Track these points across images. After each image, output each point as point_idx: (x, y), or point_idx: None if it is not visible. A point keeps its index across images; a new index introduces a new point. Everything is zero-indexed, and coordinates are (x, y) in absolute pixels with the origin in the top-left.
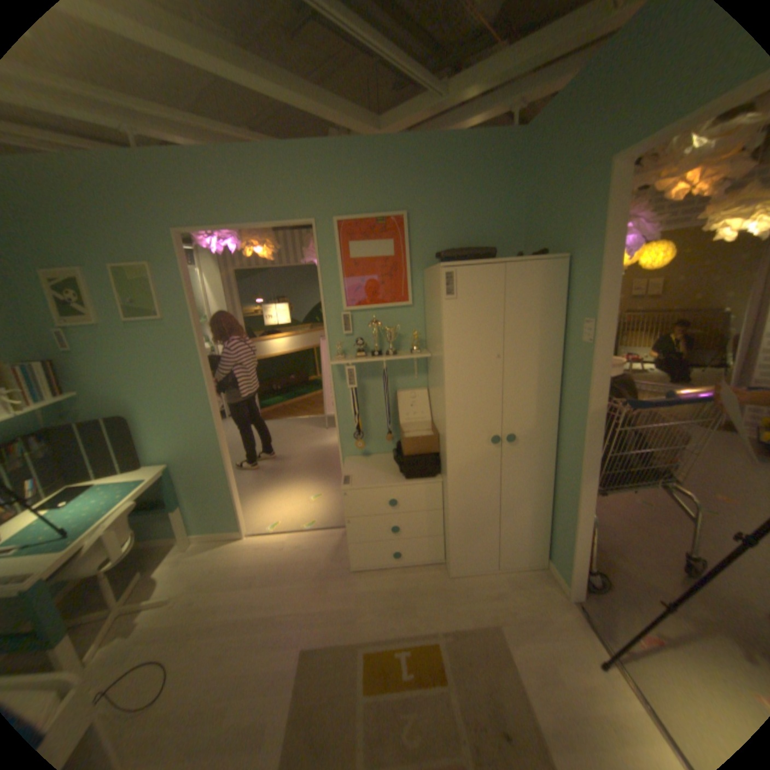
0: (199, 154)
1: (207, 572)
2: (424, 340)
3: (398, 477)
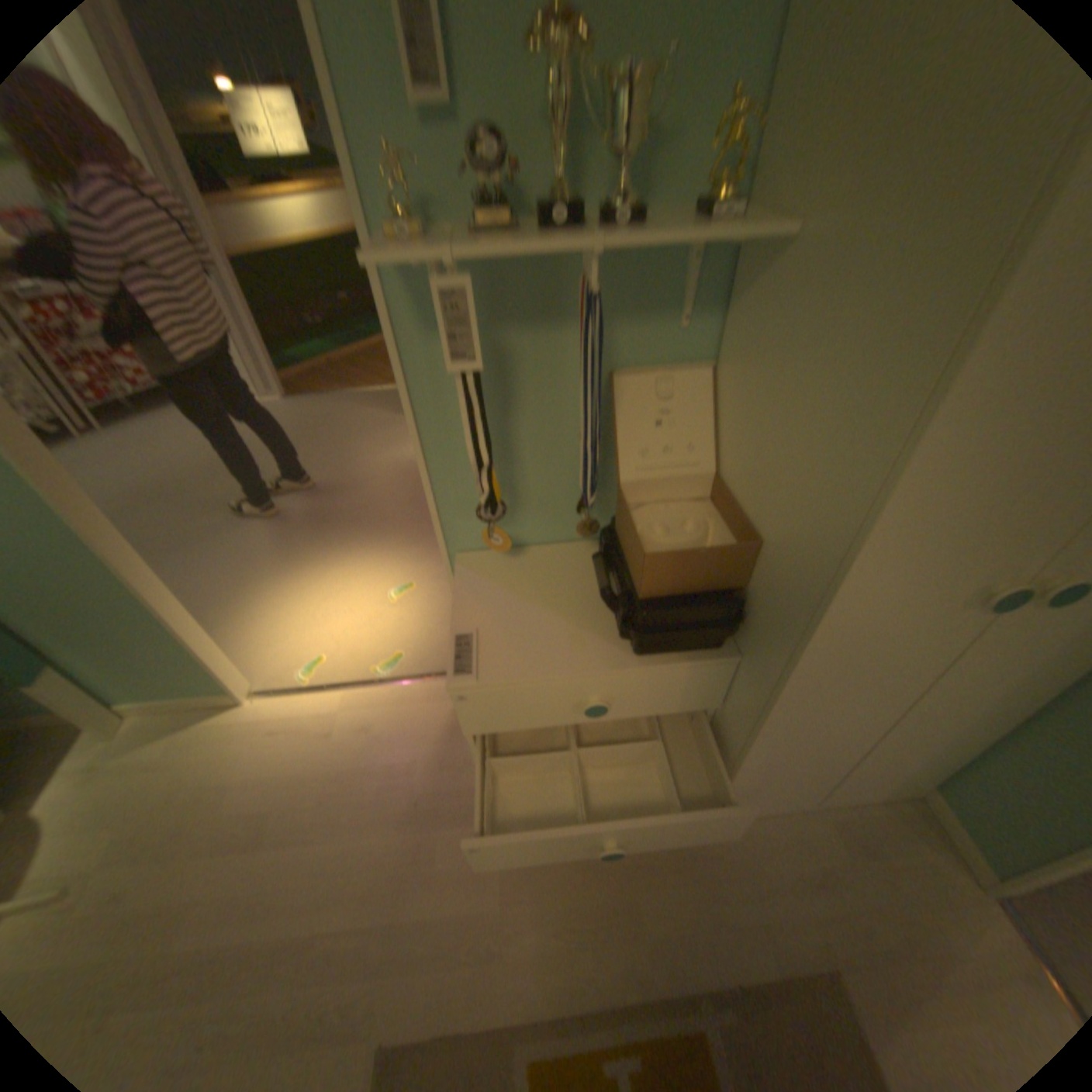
0: None
1: (159, 796)
2: (754, 153)
3: (613, 639)
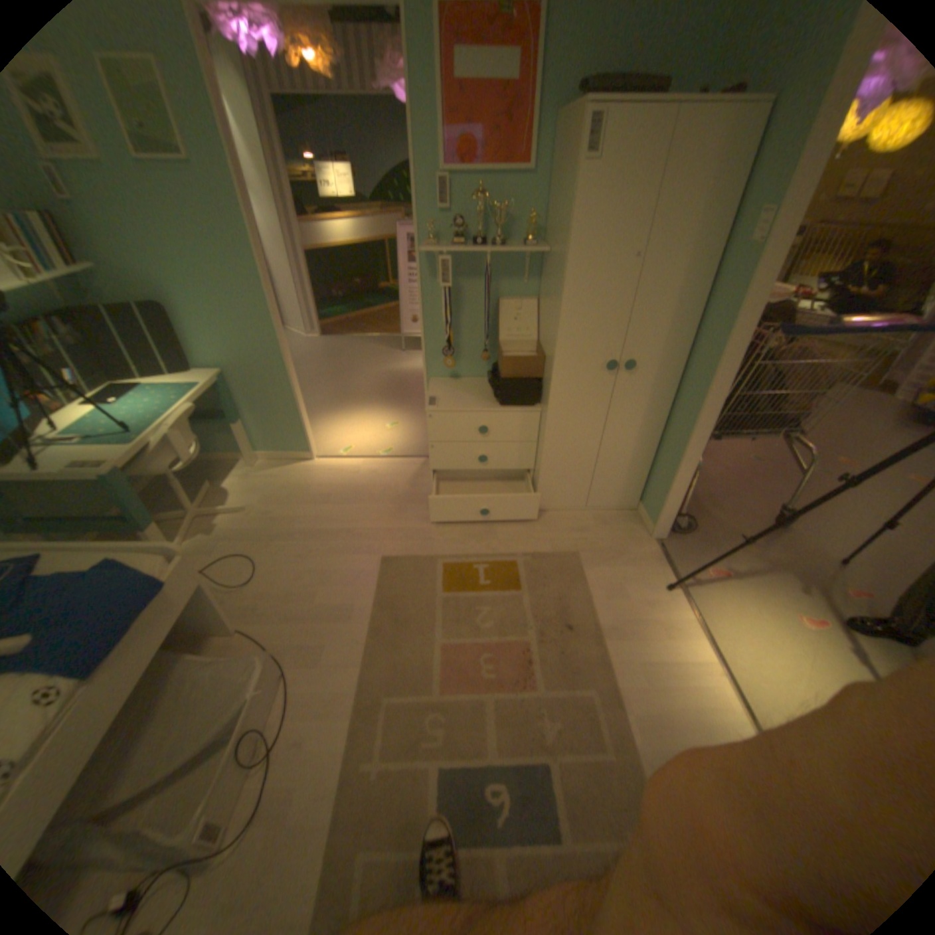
0: None
1: (281, 486)
2: (543, 229)
3: (492, 403)
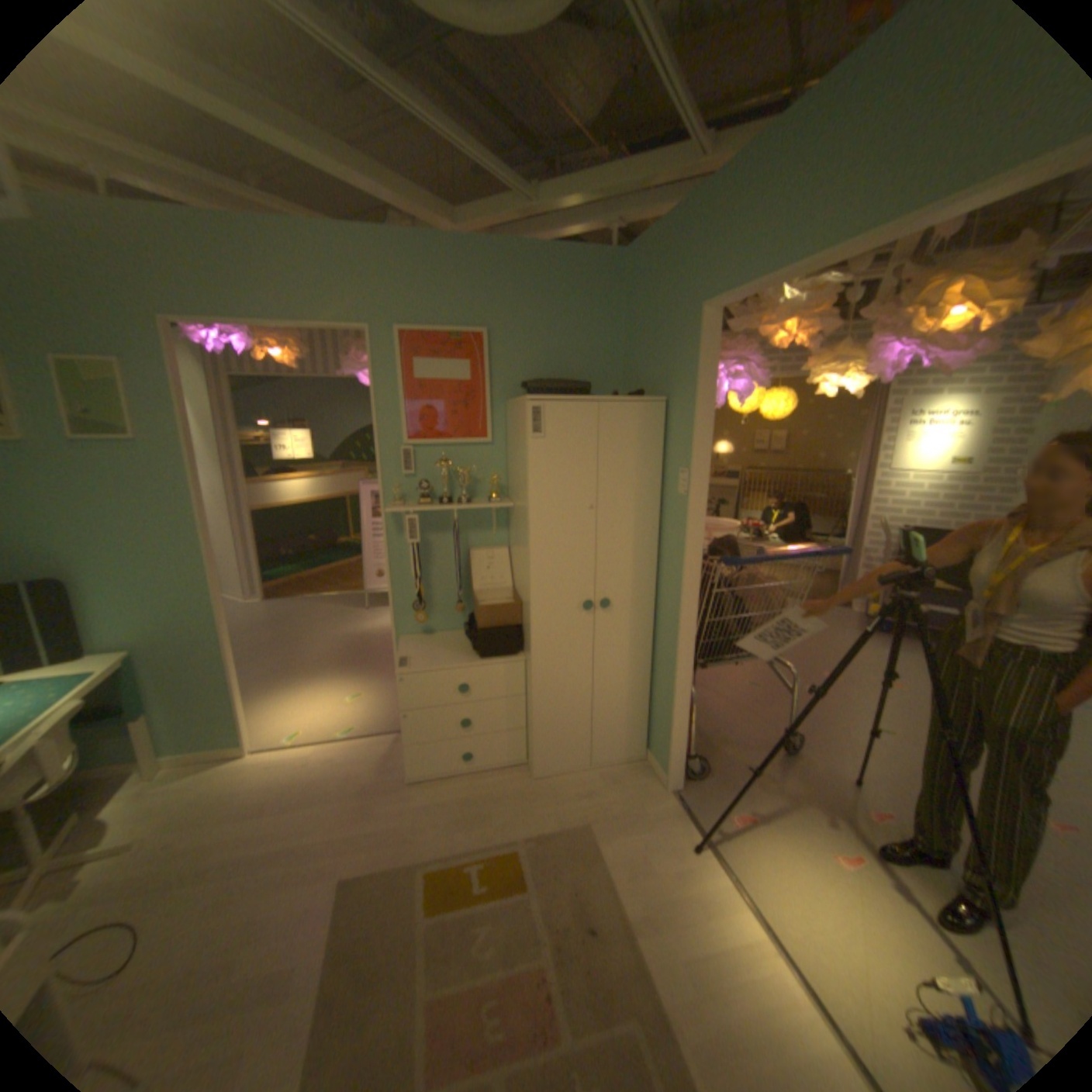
0: (207, 222)
1: (191, 804)
2: (505, 487)
3: (470, 657)
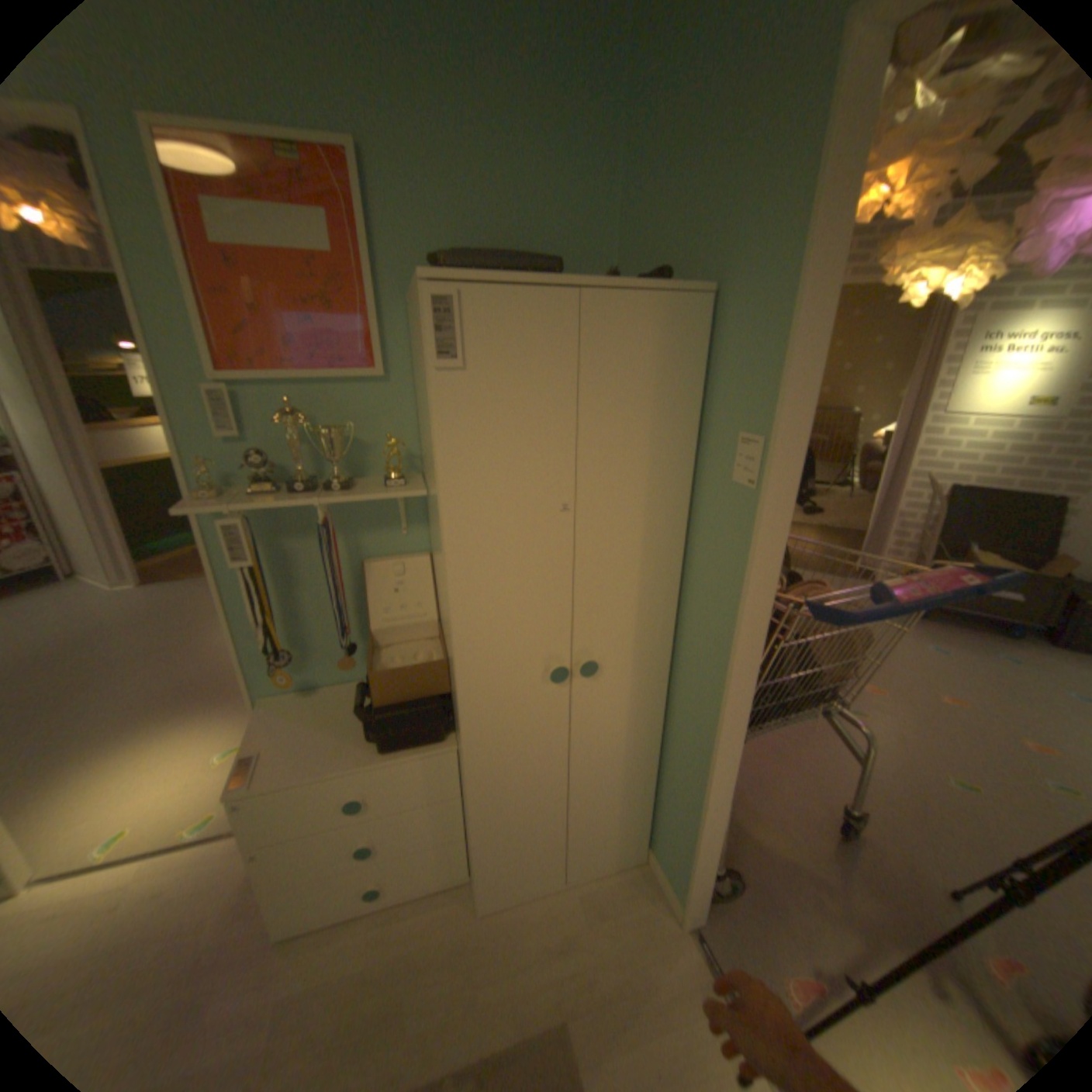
0: None
1: None
2: (420, 456)
3: (367, 747)
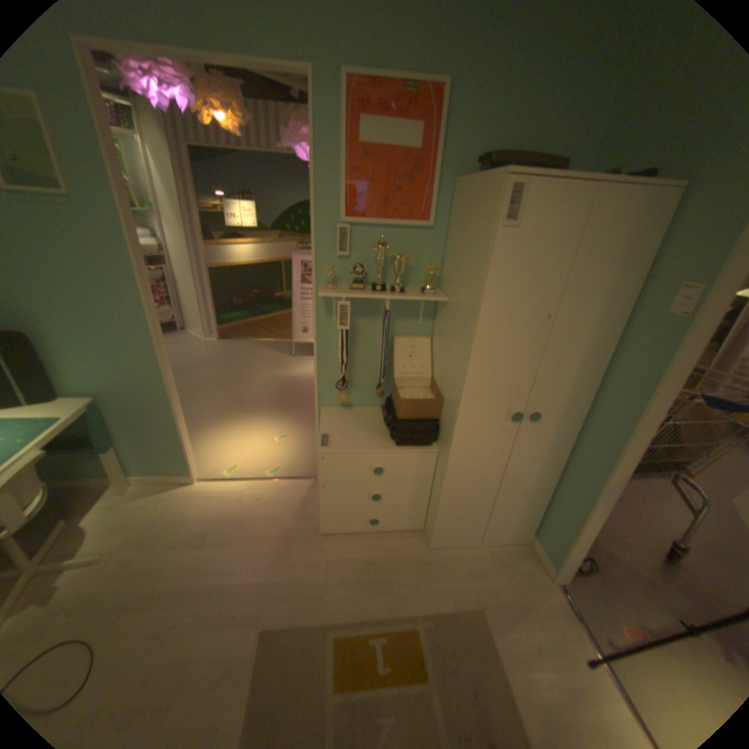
0: None
1: (150, 523)
2: (439, 277)
3: (387, 441)
